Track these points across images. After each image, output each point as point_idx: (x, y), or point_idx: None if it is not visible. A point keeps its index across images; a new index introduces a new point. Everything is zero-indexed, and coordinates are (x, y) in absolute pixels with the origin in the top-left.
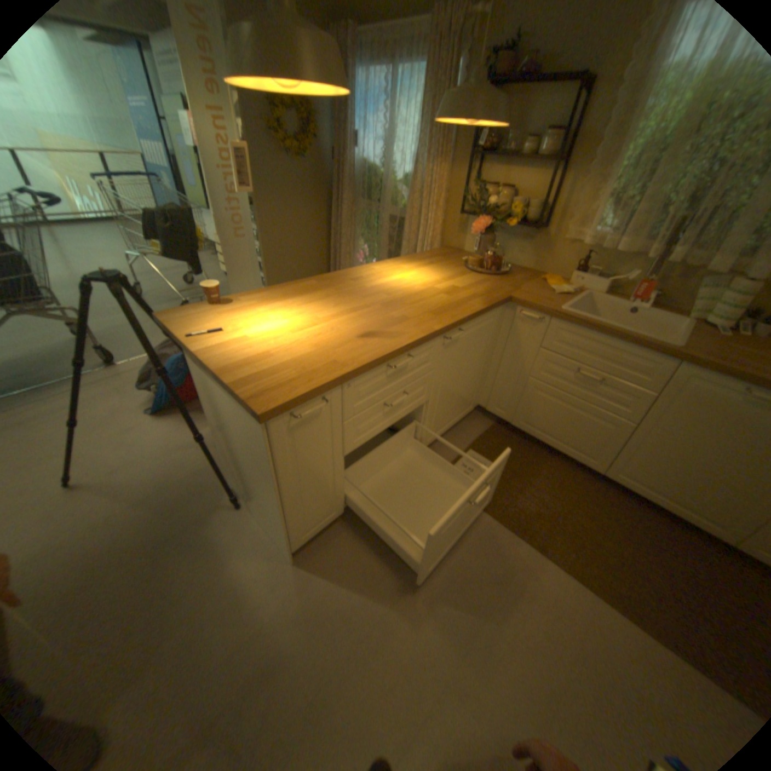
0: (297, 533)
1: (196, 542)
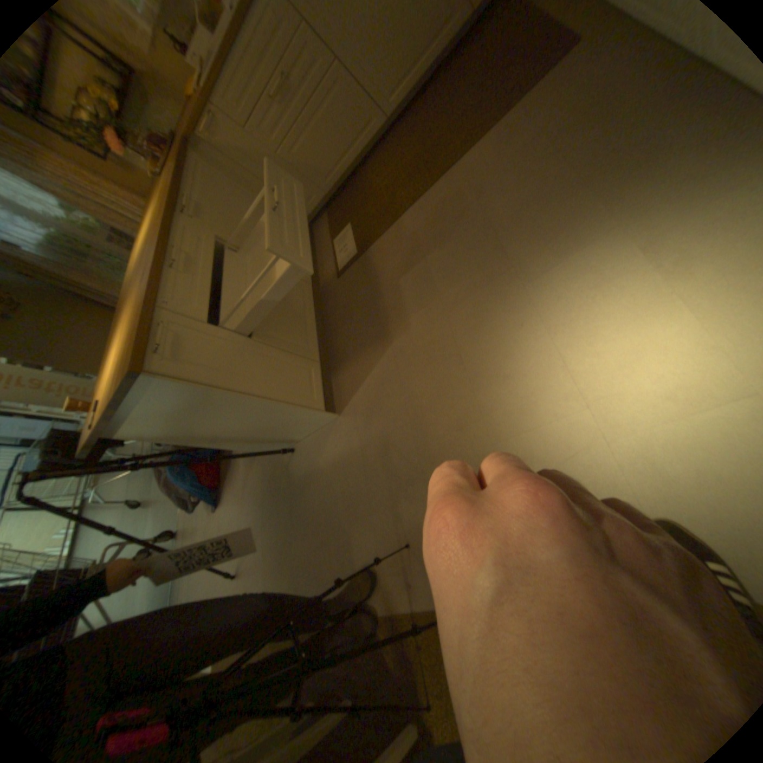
0: (304, 398)
1: (300, 486)
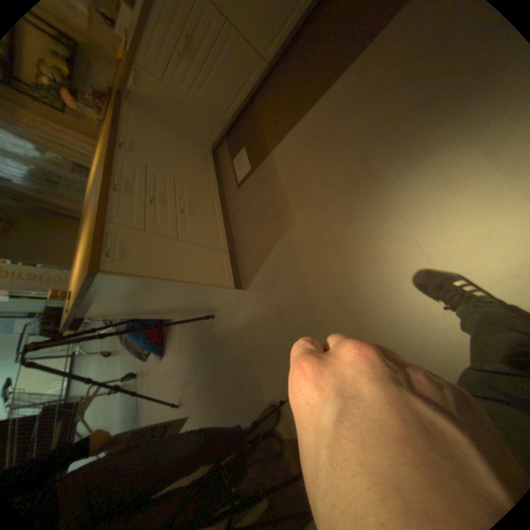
0: (219, 280)
1: (220, 342)
